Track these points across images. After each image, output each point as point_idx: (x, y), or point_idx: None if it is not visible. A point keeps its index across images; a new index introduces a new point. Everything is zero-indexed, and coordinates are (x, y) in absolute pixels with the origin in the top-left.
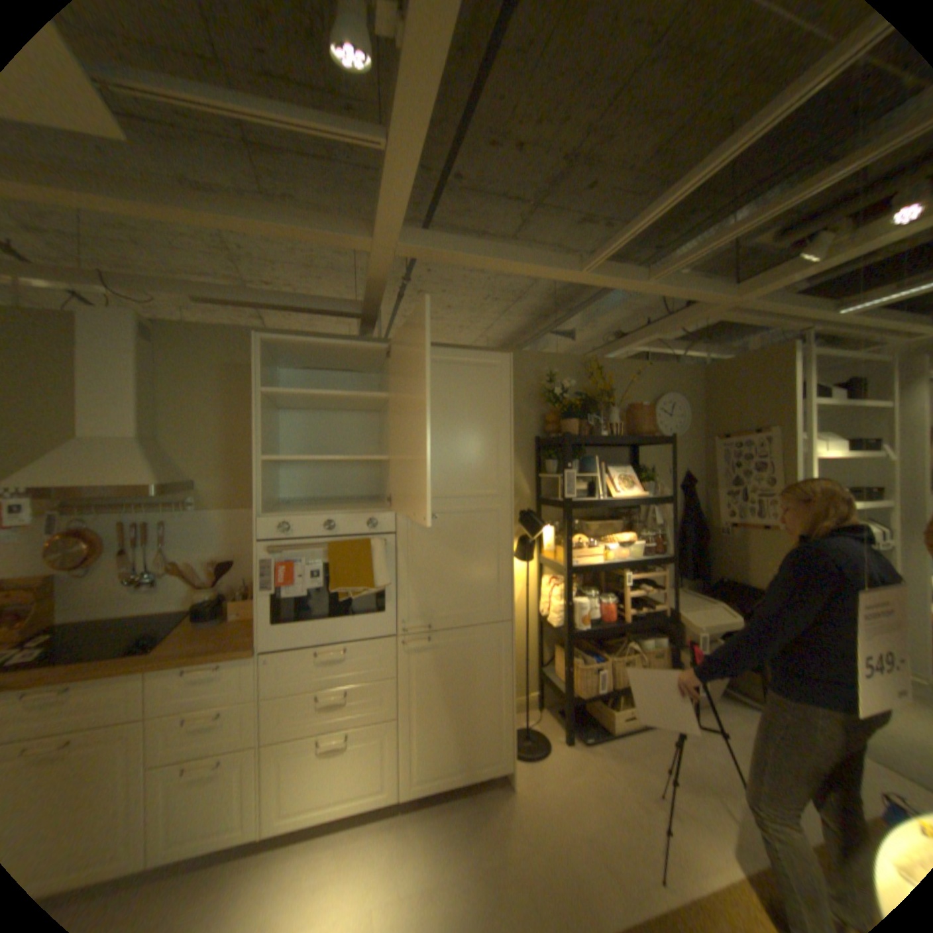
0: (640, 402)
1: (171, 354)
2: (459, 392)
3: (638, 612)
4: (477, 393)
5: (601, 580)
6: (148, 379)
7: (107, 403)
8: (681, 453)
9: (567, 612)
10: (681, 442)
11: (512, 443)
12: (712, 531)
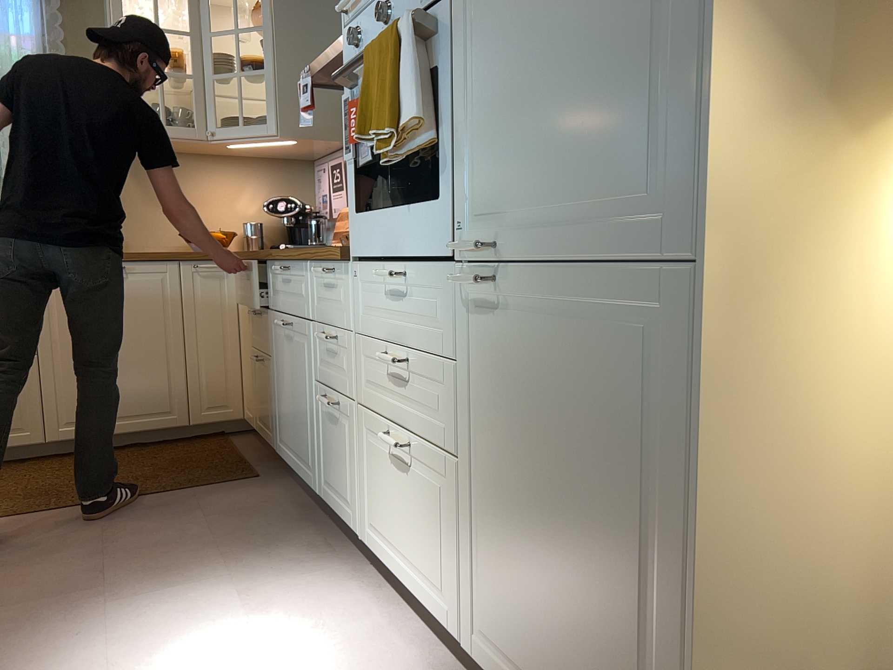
0: None
1: None
2: None
3: None
4: None
5: None
6: None
7: None
8: None
9: None
10: None
11: None
12: None
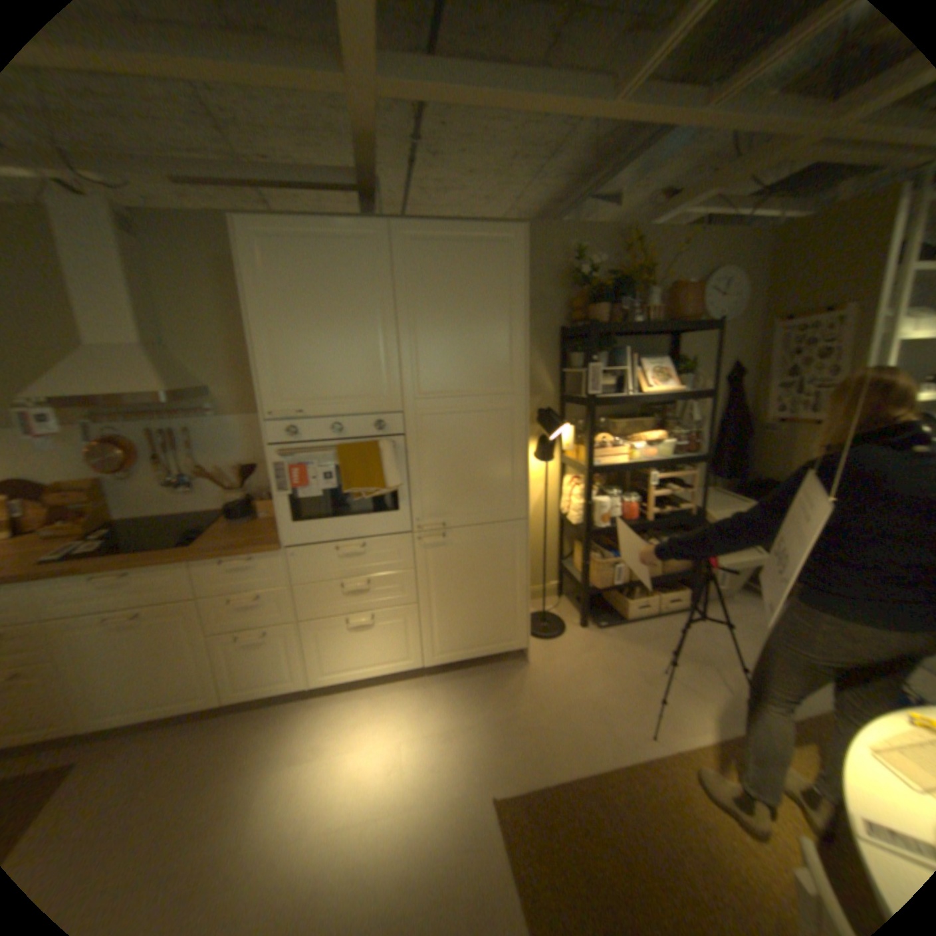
0: (689, 279)
1: (160, 249)
2: (467, 276)
3: (663, 511)
4: (487, 276)
5: (627, 479)
6: (142, 279)
7: (105, 307)
8: (733, 340)
9: (588, 510)
10: (735, 326)
11: (528, 334)
12: (757, 427)
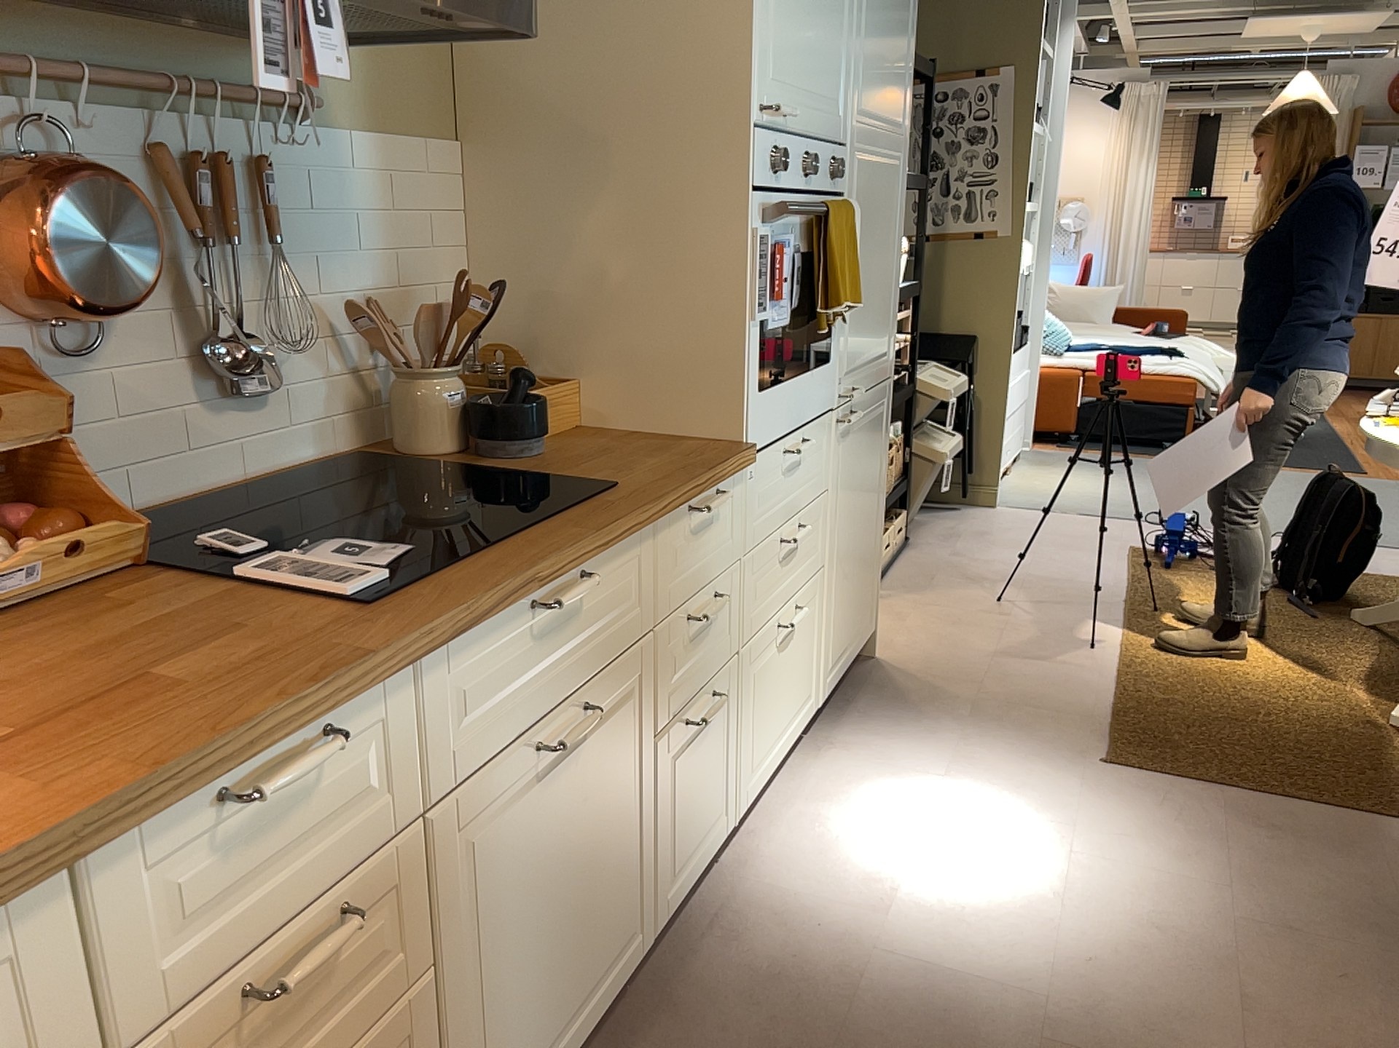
0: None
1: None
2: None
3: None
4: None
5: None
6: None
7: None
8: None
9: None
10: None
11: (917, 31)
12: None
